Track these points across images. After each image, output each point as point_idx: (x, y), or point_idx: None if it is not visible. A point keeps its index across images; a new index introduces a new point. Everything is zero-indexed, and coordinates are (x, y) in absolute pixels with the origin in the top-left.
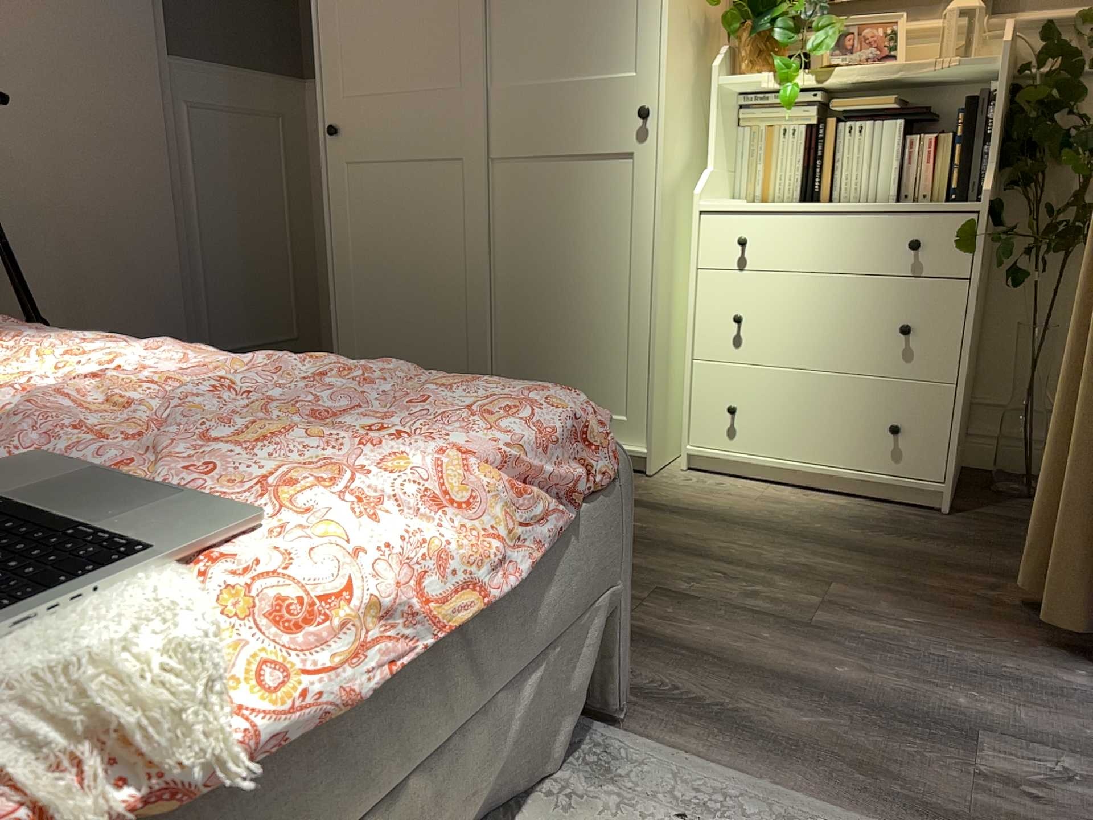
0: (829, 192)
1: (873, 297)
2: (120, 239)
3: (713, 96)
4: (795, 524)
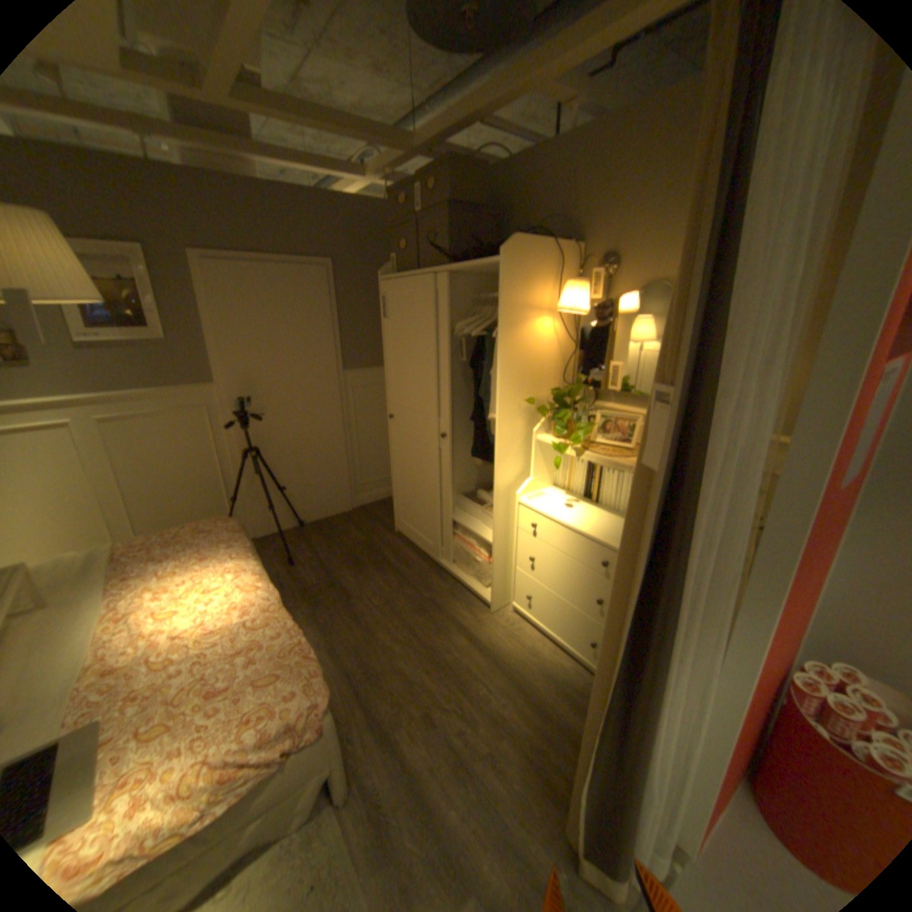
0: (596, 497)
1: (588, 577)
2: (319, 448)
3: (533, 444)
4: (530, 677)
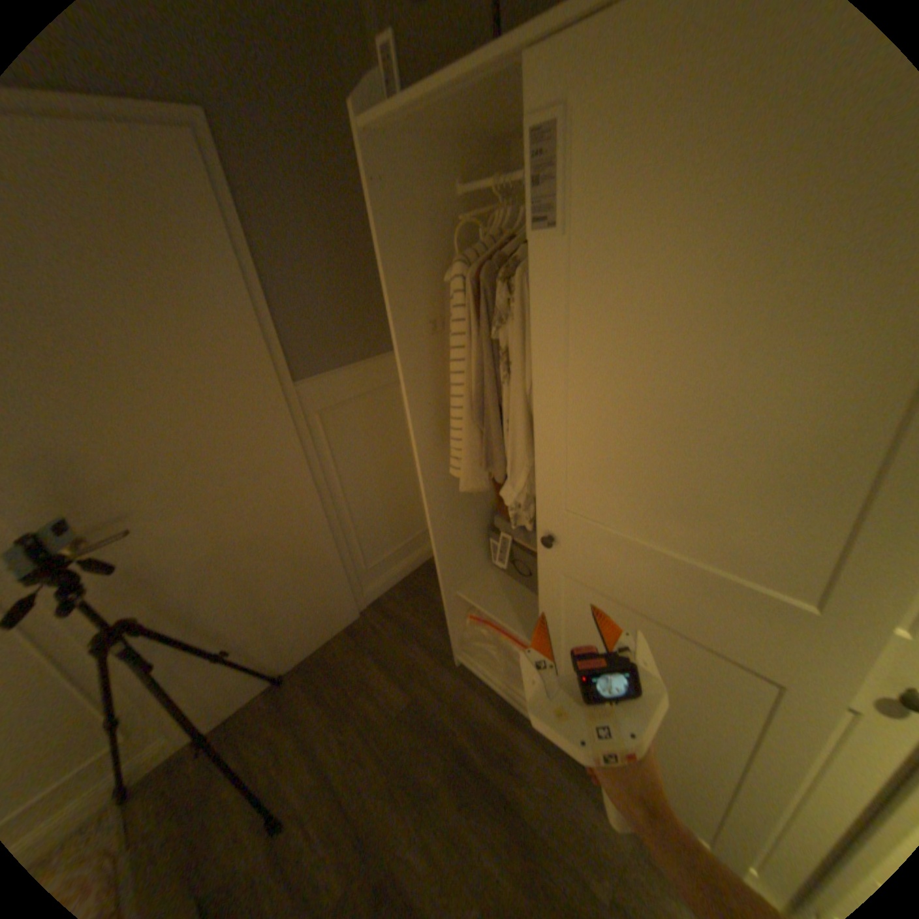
0: None
1: None
2: (277, 547)
3: None
4: None
